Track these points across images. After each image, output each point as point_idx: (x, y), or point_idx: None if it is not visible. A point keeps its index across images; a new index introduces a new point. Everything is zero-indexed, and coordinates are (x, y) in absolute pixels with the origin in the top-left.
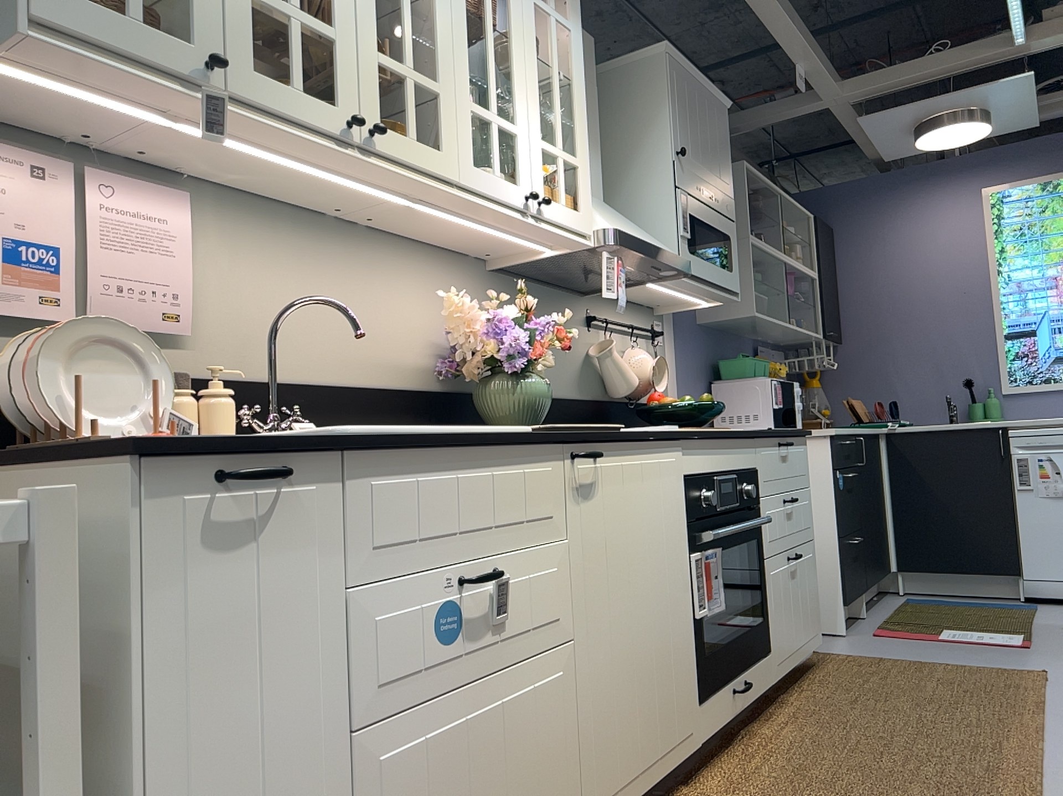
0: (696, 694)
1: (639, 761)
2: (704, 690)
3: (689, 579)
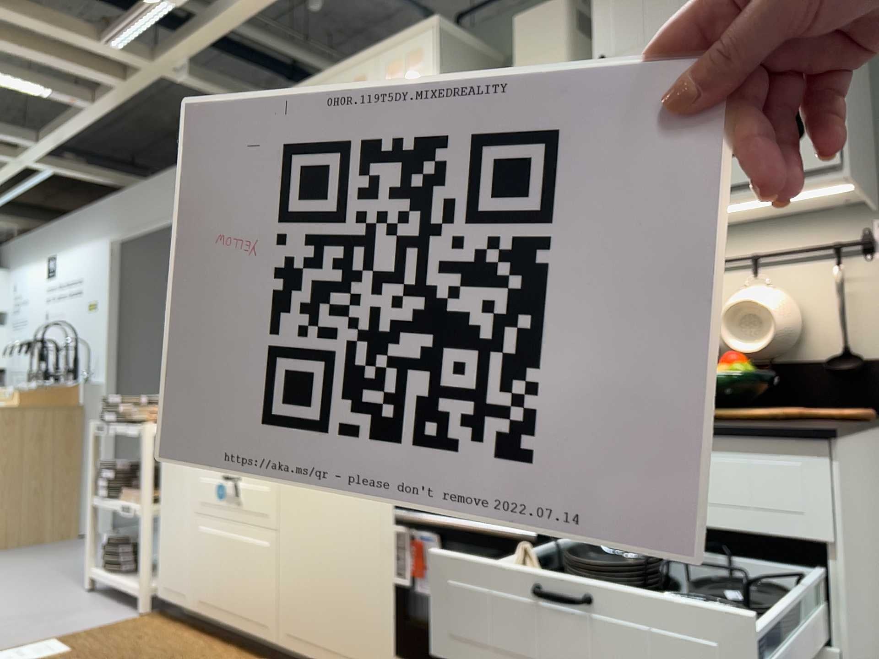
0: (396, 649)
1: (319, 640)
2: (403, 652)
3: (395, 547)
